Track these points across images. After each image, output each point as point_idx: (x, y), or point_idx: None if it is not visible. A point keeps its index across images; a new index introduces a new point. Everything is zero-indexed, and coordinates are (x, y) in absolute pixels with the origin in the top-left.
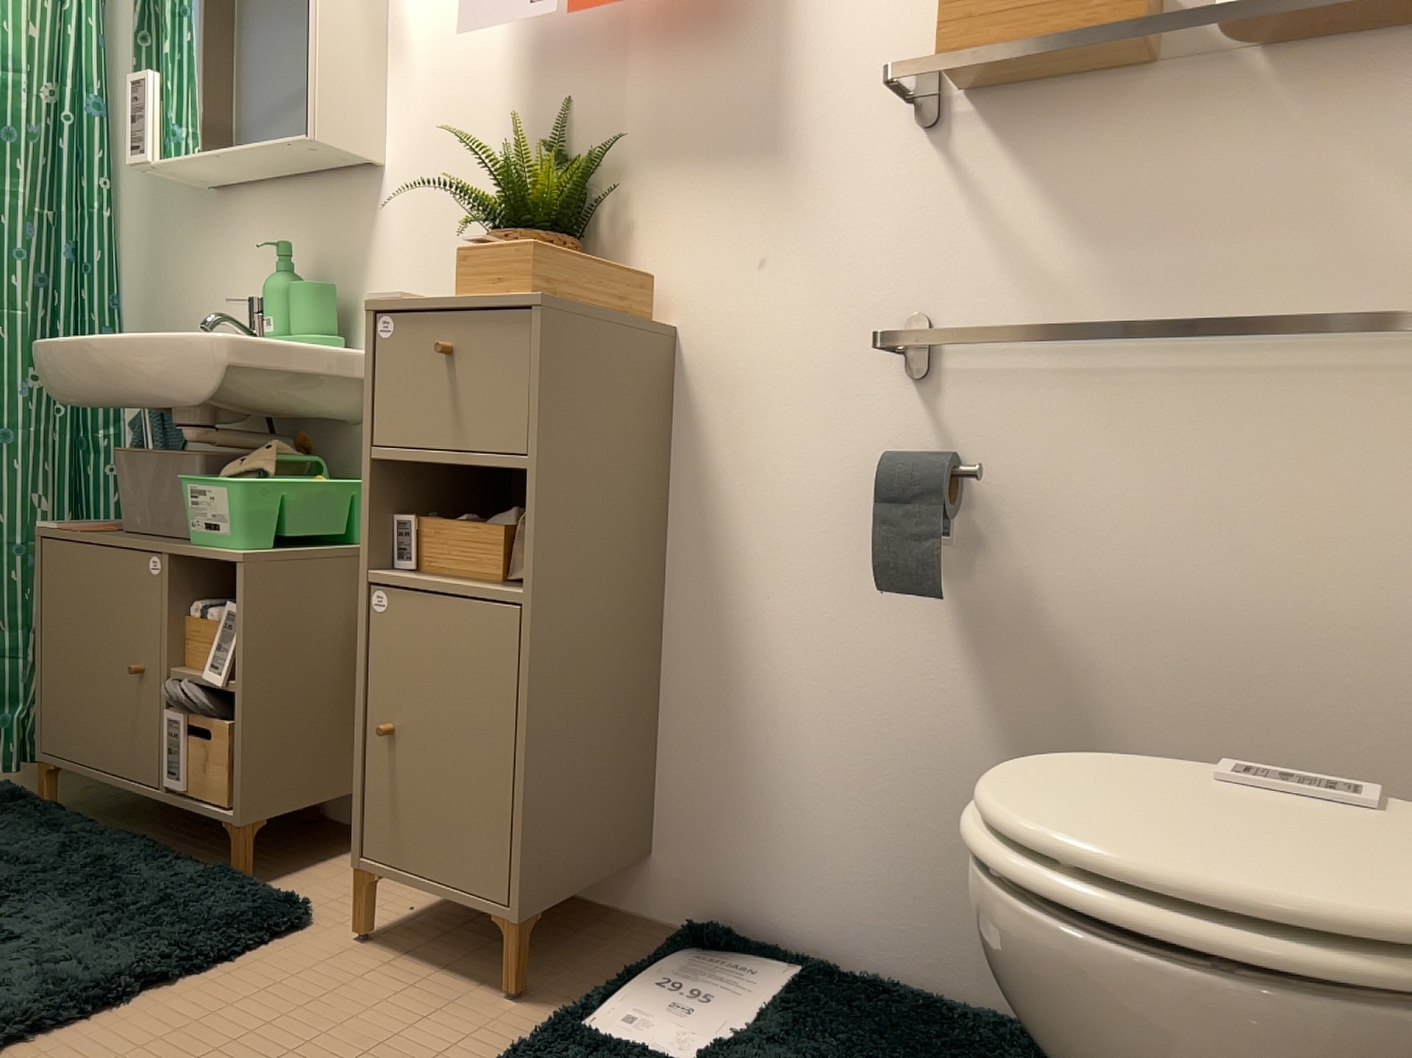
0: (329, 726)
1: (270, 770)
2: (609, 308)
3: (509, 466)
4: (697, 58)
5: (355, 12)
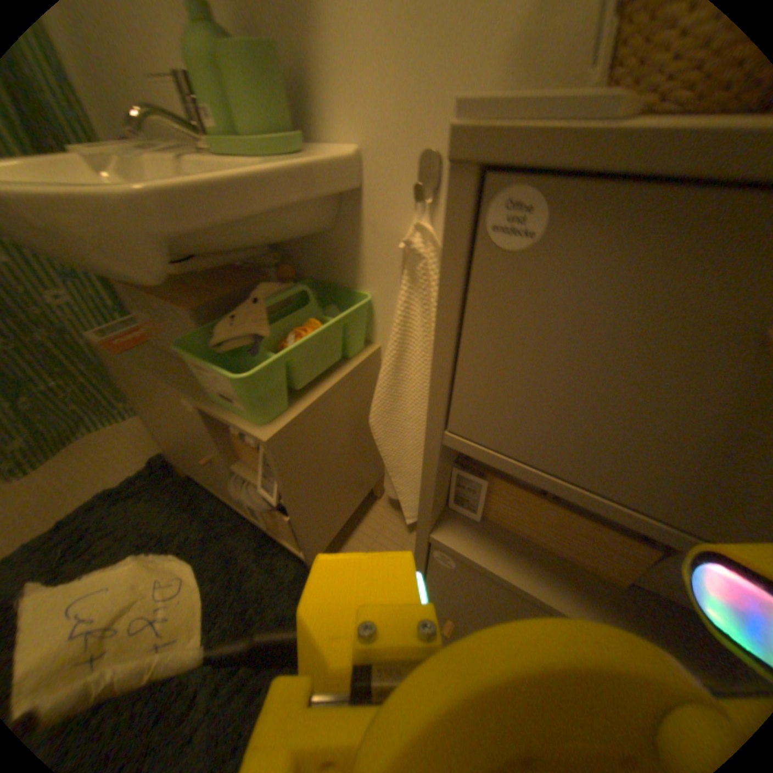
0: (349, 490)
1: (319, 541)
2: None
3: None
4: None
5: None
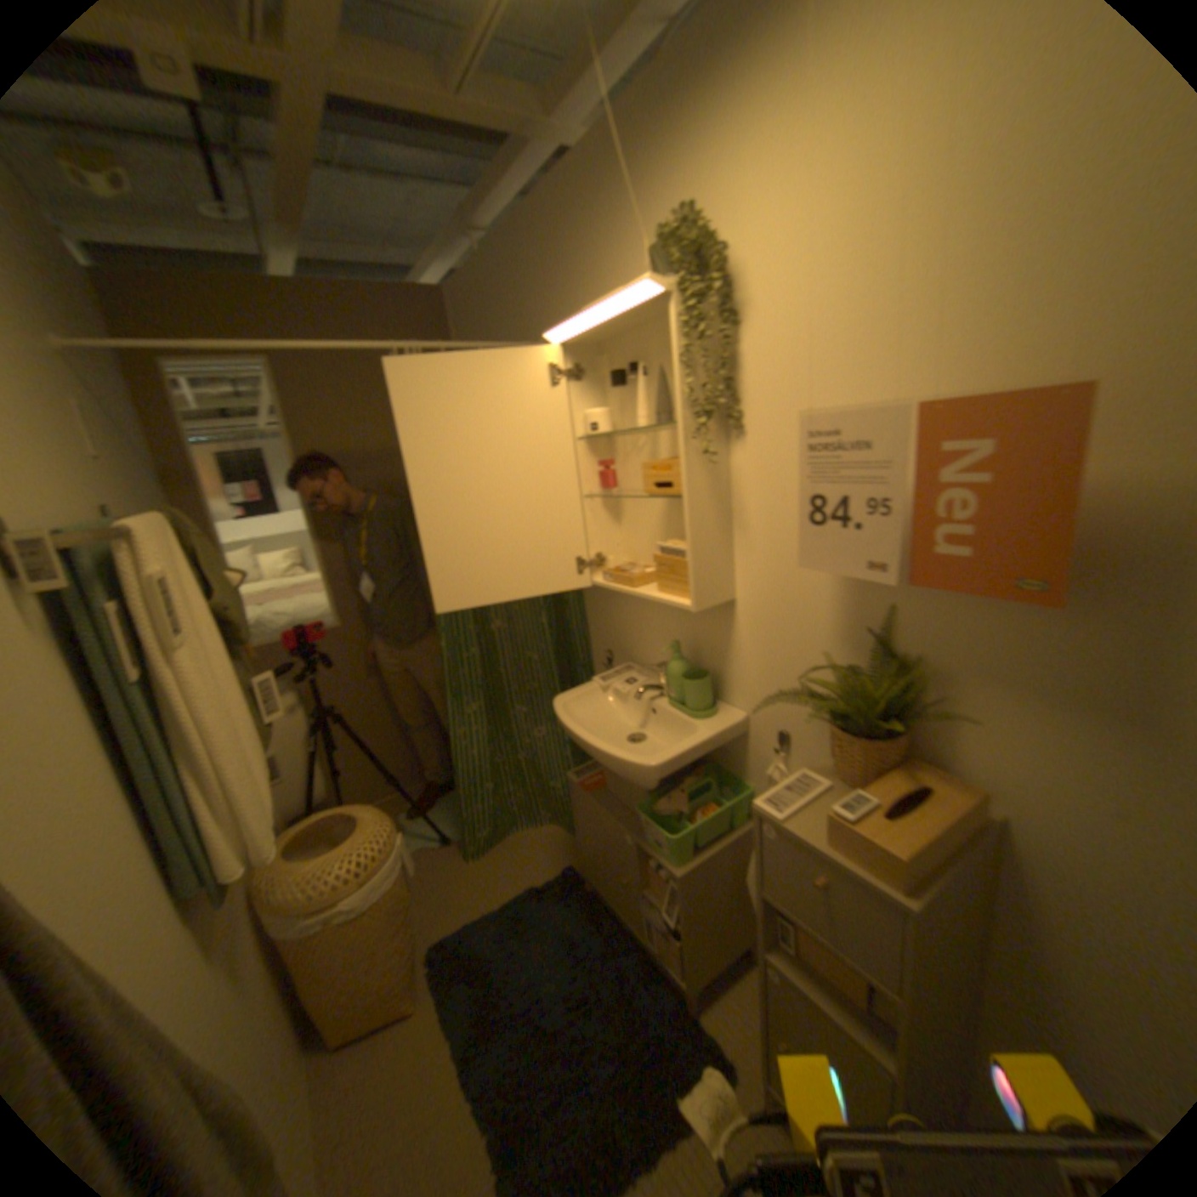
0: (727, 936)
1: (698, 974)
2: (959, 852)
3: (880, 991)
4: (1048, 609)
5: (705, 511)
